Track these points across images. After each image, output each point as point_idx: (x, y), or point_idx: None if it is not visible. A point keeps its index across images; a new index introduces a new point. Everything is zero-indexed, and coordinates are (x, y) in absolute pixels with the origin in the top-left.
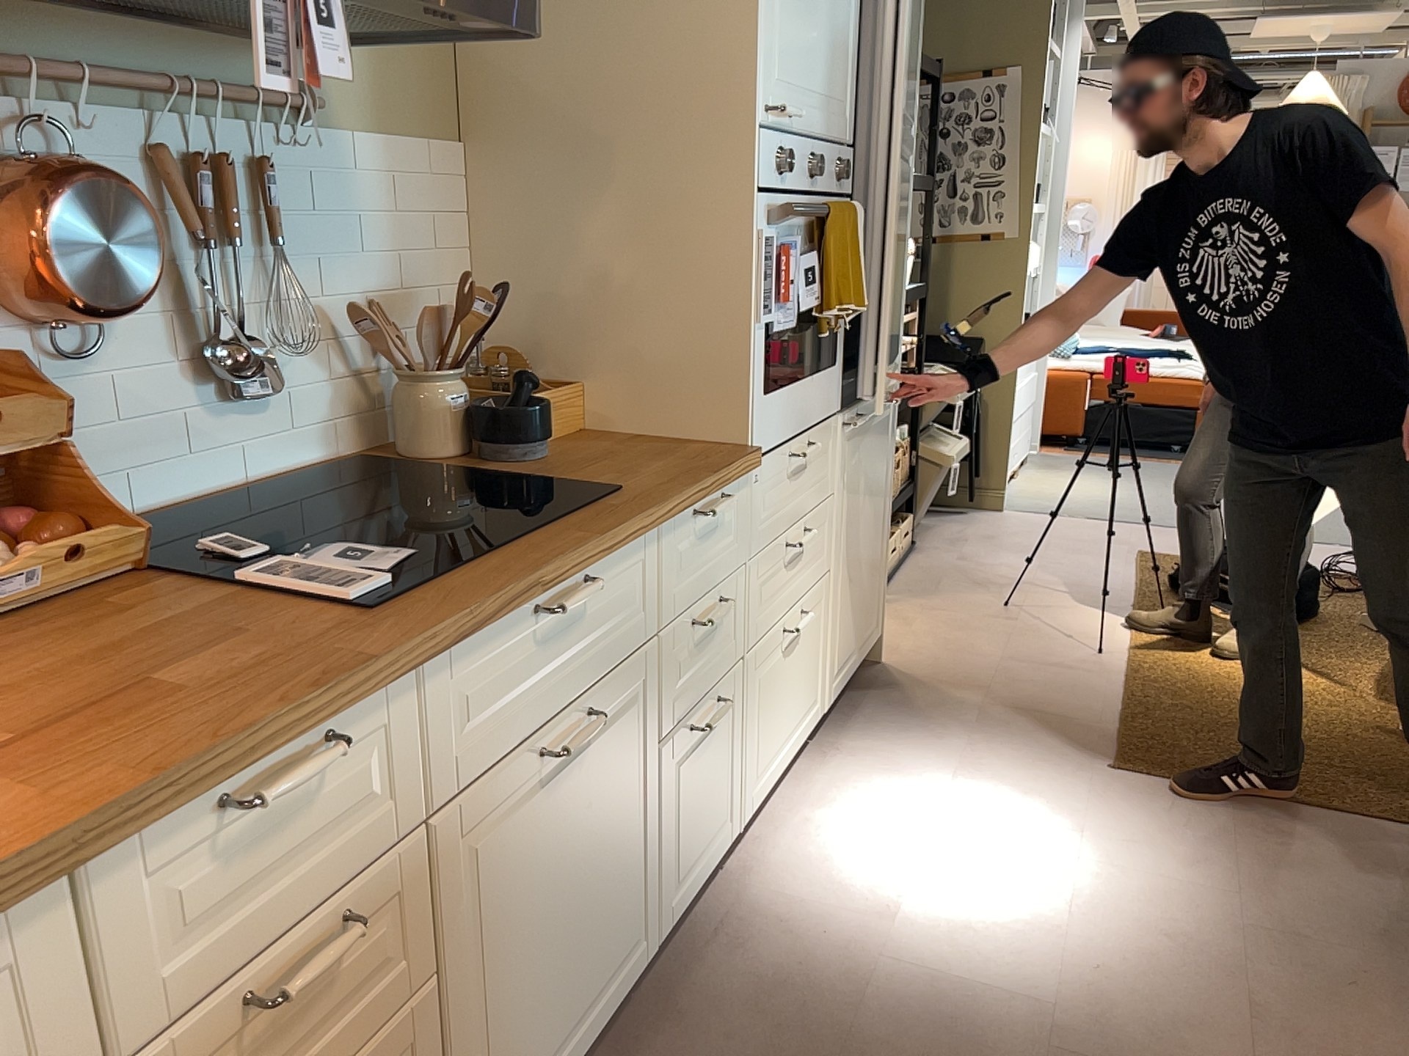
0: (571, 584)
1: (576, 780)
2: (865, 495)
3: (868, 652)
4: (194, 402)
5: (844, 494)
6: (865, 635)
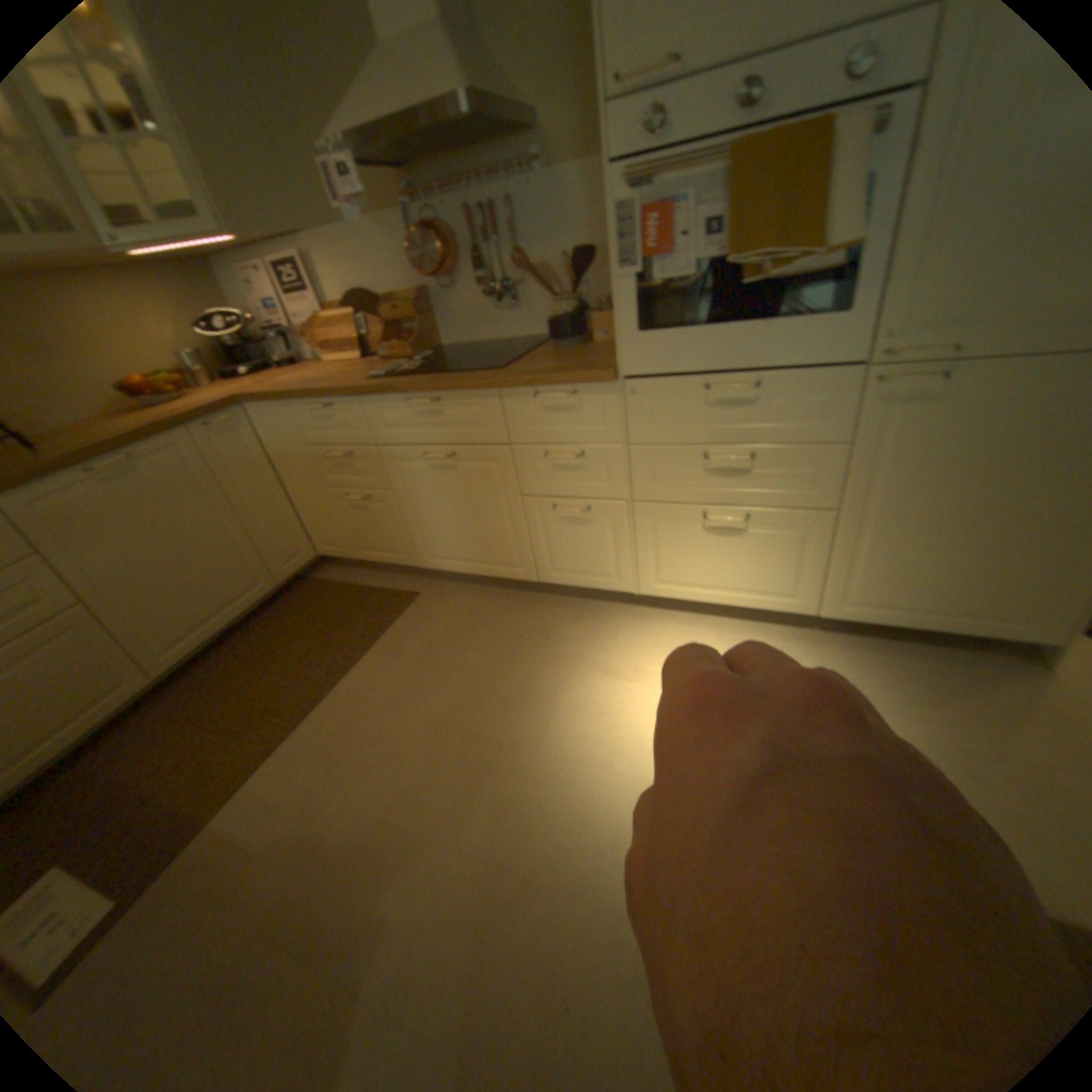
0: (430, 397)
1: (452, 475)
2: (981, 470)
3: (988, 637)
4: (487, 303)
5: (884, 450)
6: (974, 615)
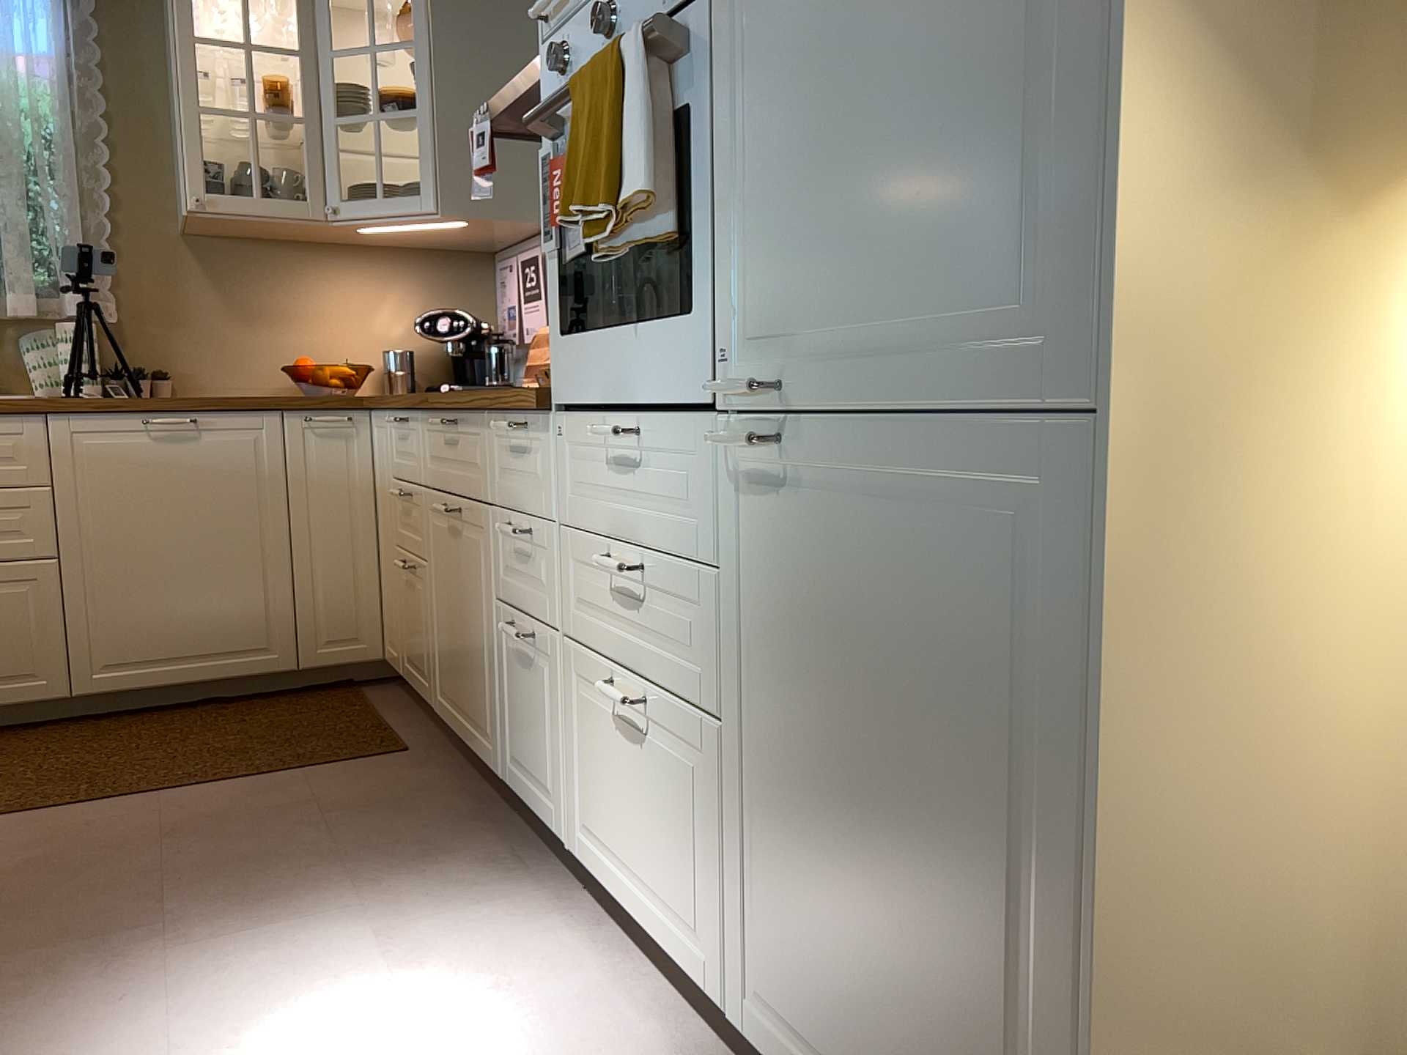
0: (454, 419)
1: (459, 548)
2: (859, 683)
3: None
4: None
5: (757, 601)
6: None
